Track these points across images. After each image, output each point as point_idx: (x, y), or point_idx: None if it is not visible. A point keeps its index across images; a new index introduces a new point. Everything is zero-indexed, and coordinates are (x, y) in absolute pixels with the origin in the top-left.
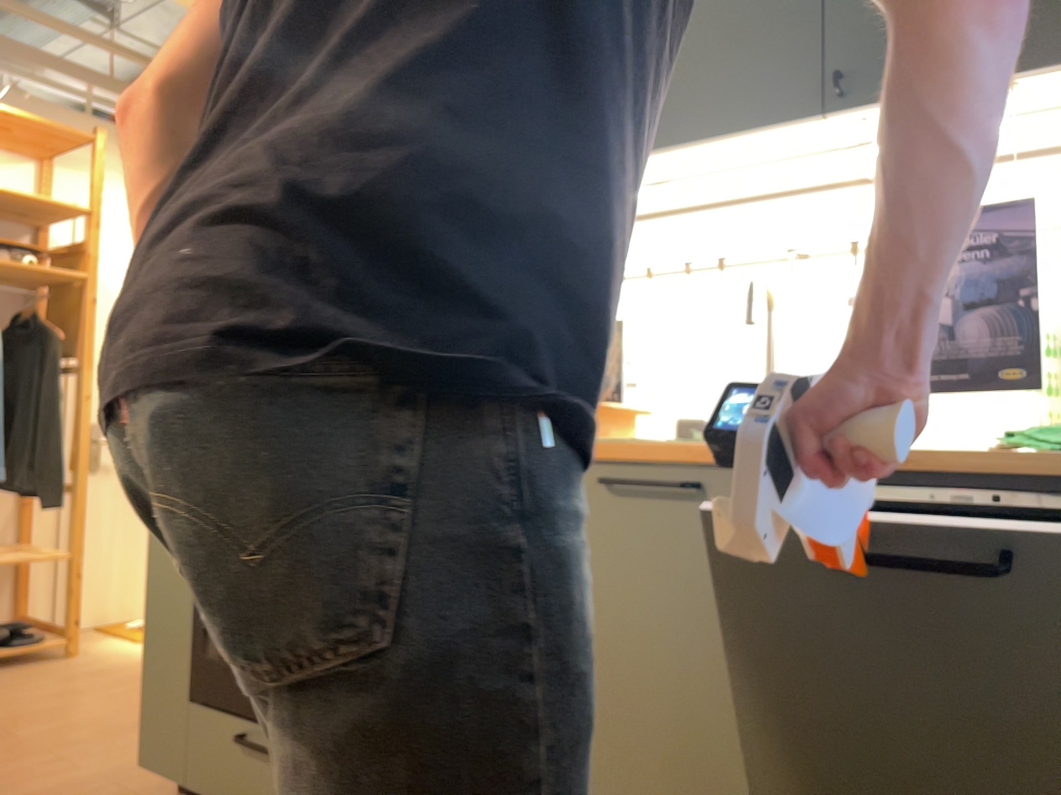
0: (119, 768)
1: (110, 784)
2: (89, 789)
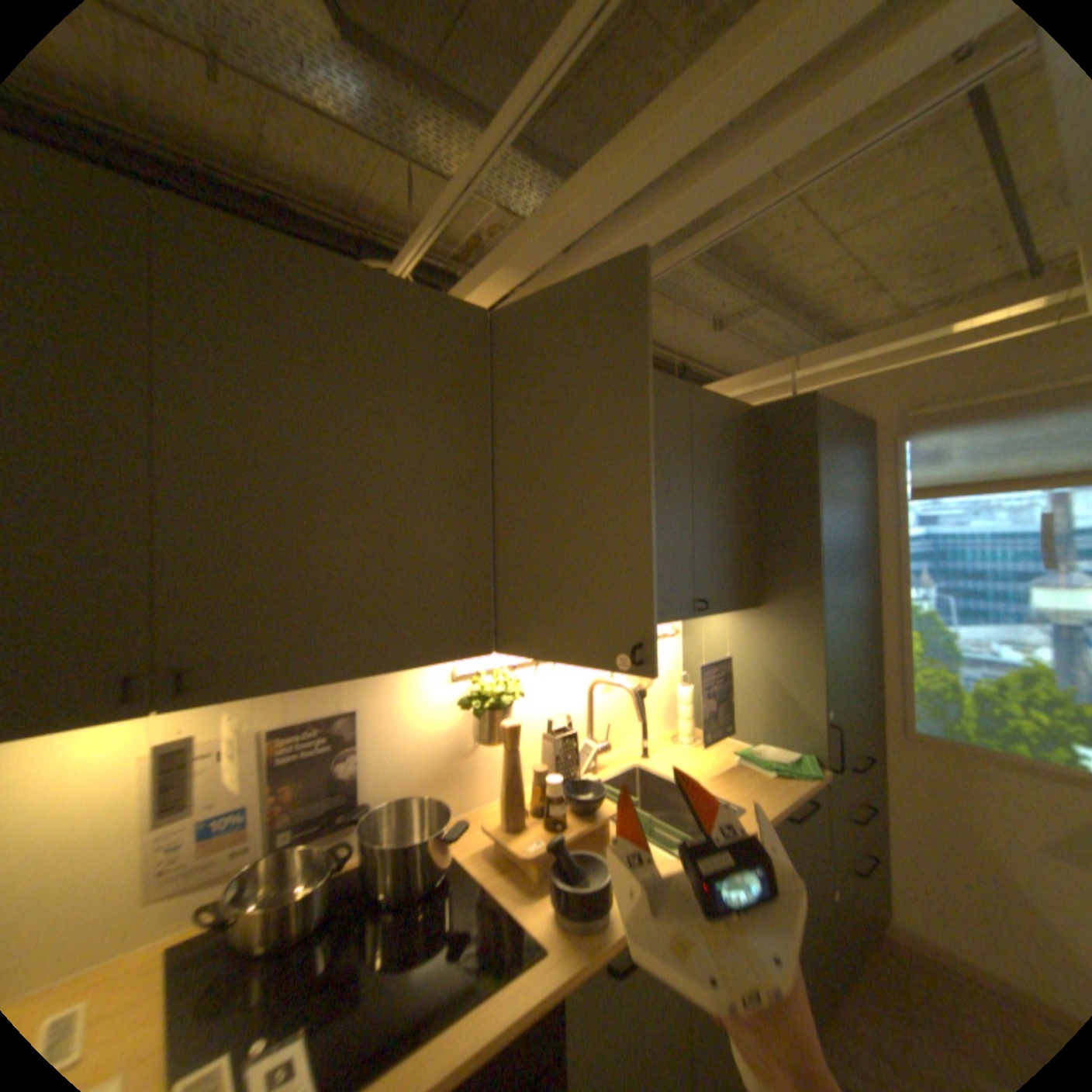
0: None
1: None
2: None
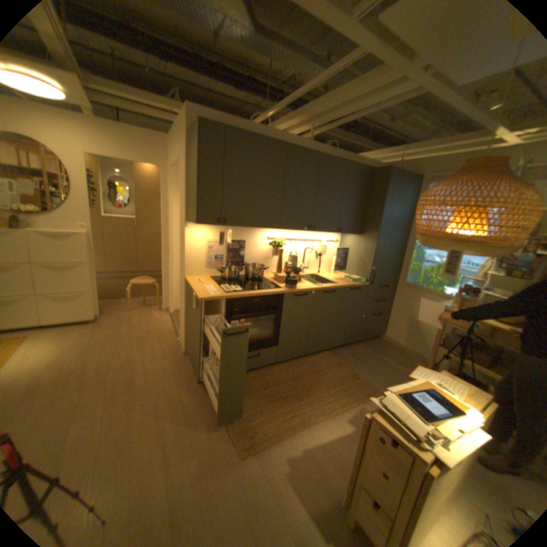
0: (164, 393)
1: (175, 395)
2: (175, 400)
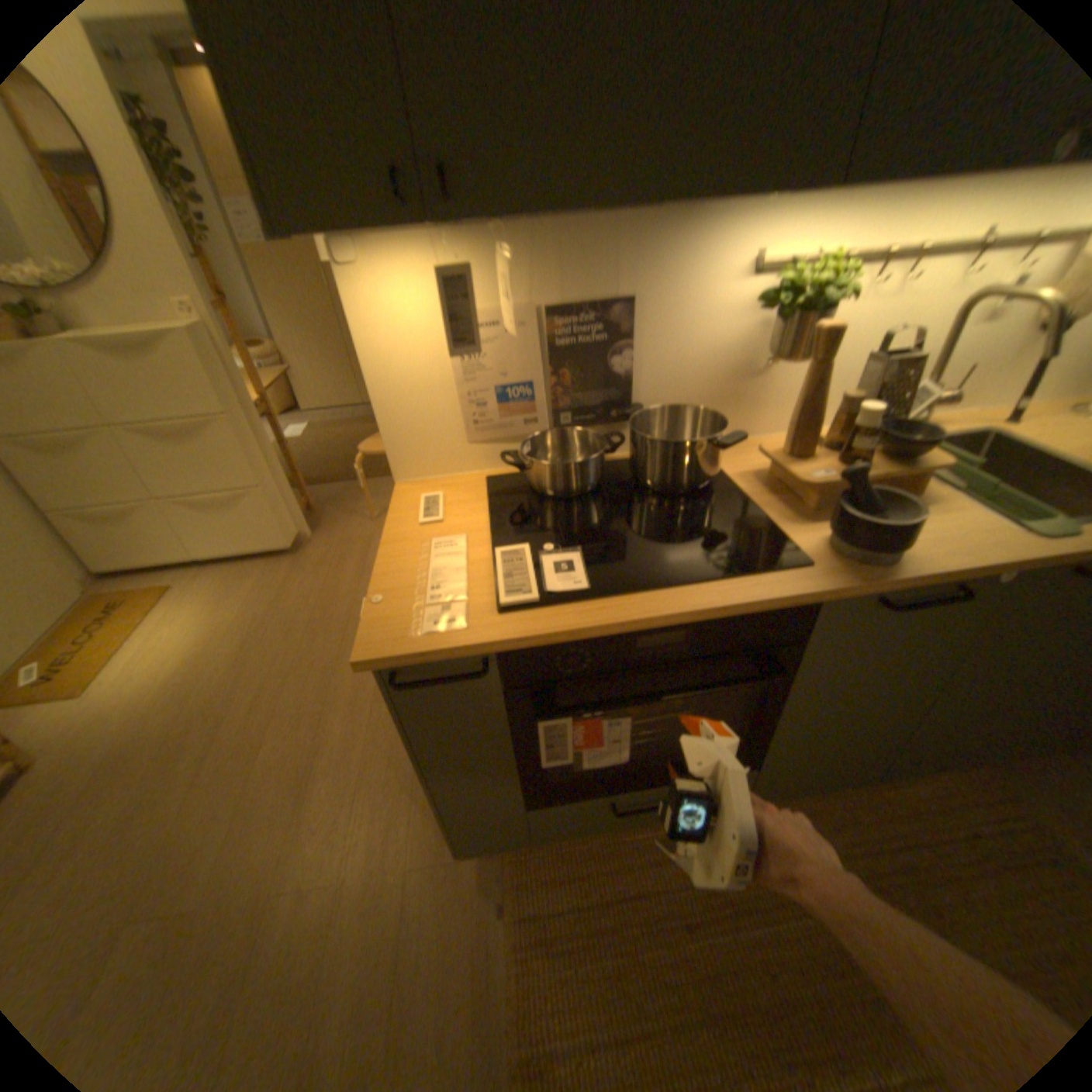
0: (369, 849)
1: (396, 870)
2: (390, 890)
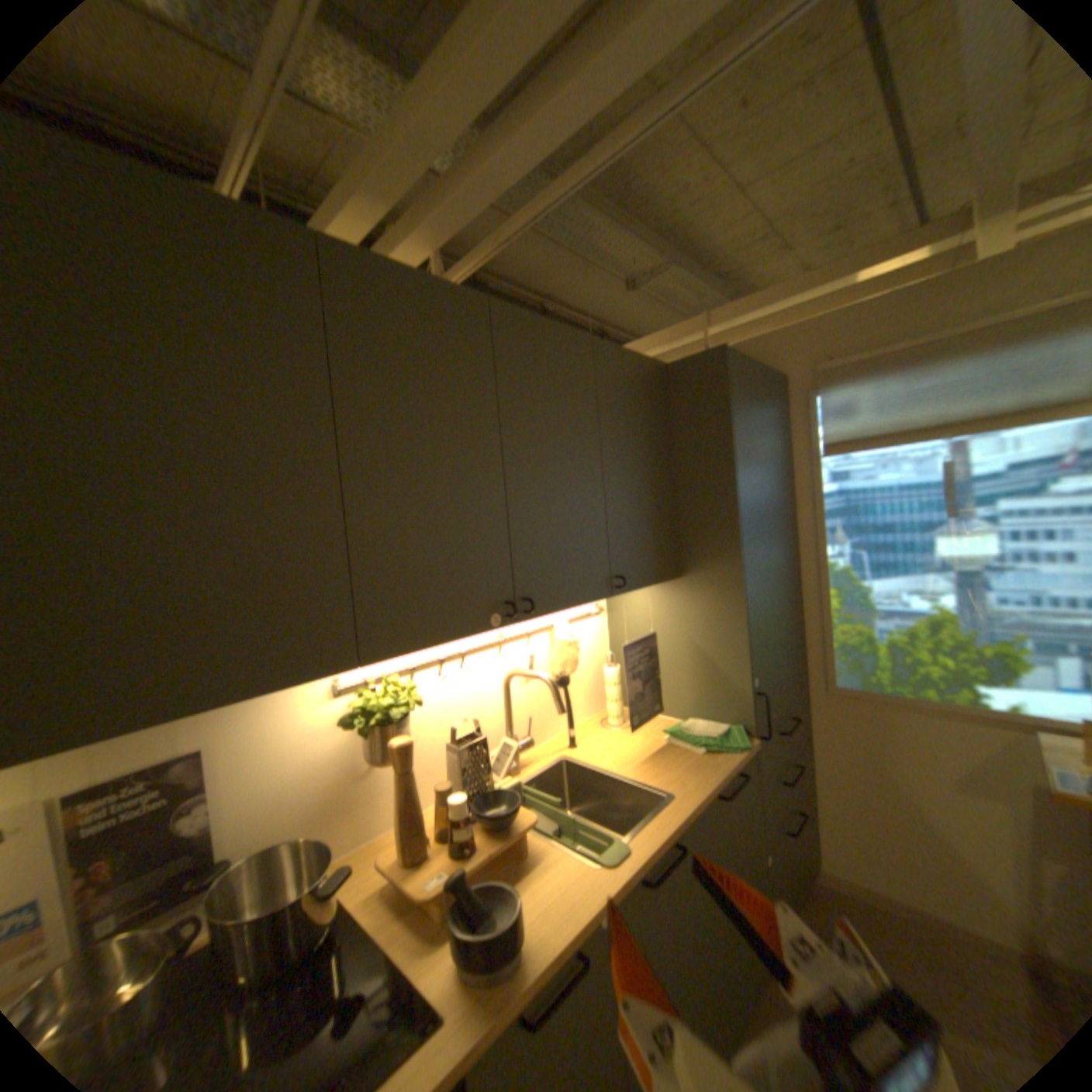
0: None
1: None
2: None
